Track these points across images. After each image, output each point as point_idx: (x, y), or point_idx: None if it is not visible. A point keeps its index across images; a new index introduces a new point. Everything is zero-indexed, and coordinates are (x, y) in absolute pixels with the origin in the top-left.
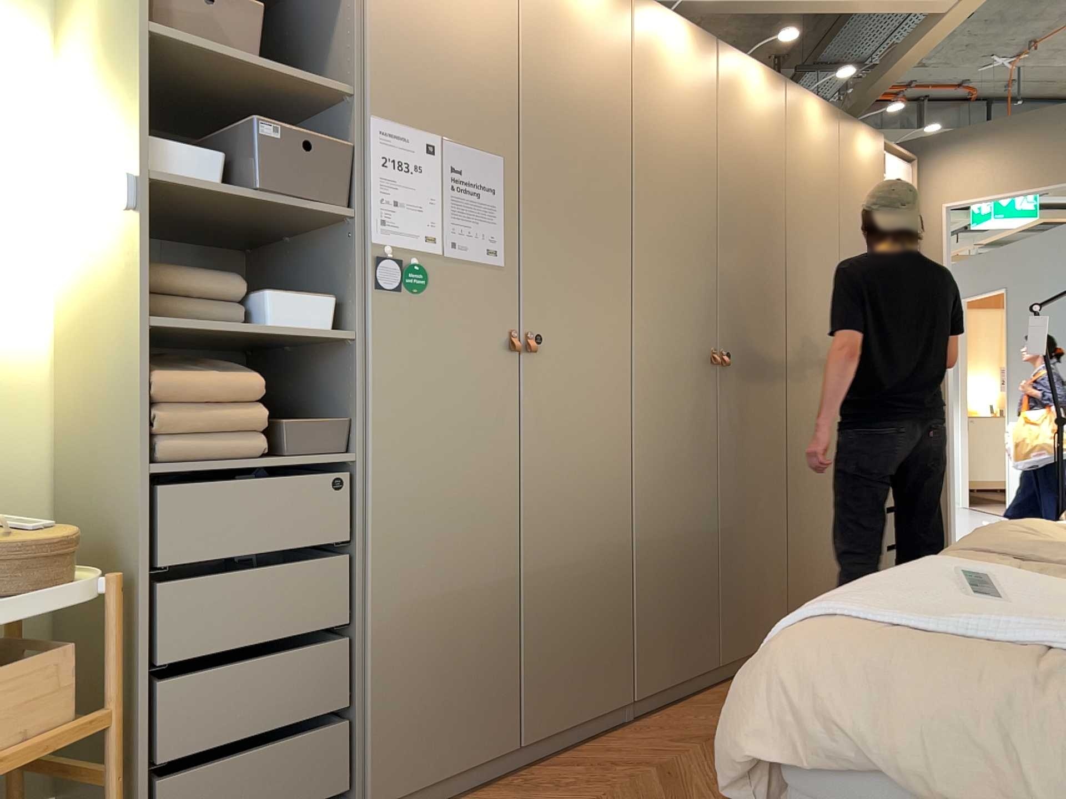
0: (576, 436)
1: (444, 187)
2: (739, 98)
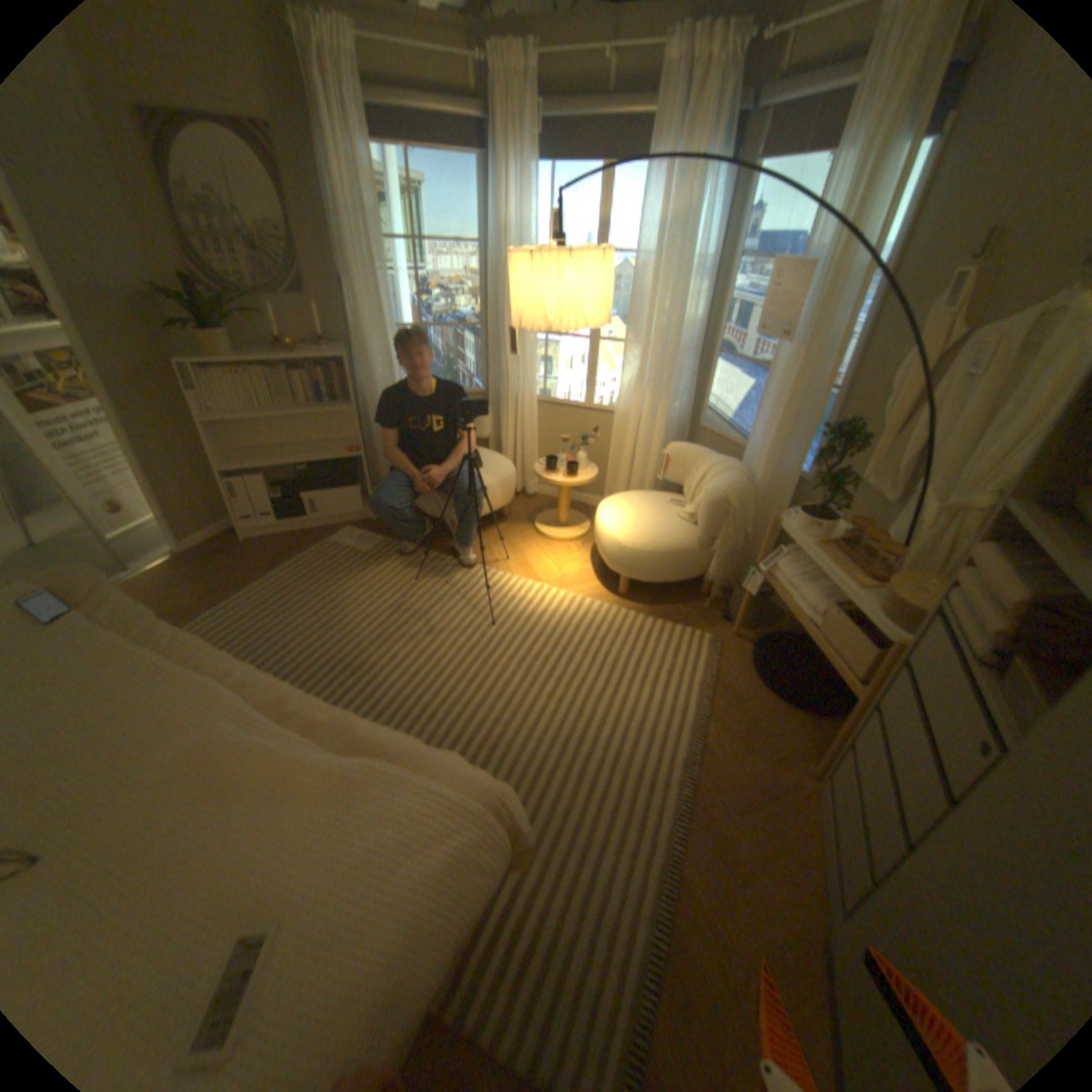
0: None
1: None
2: None
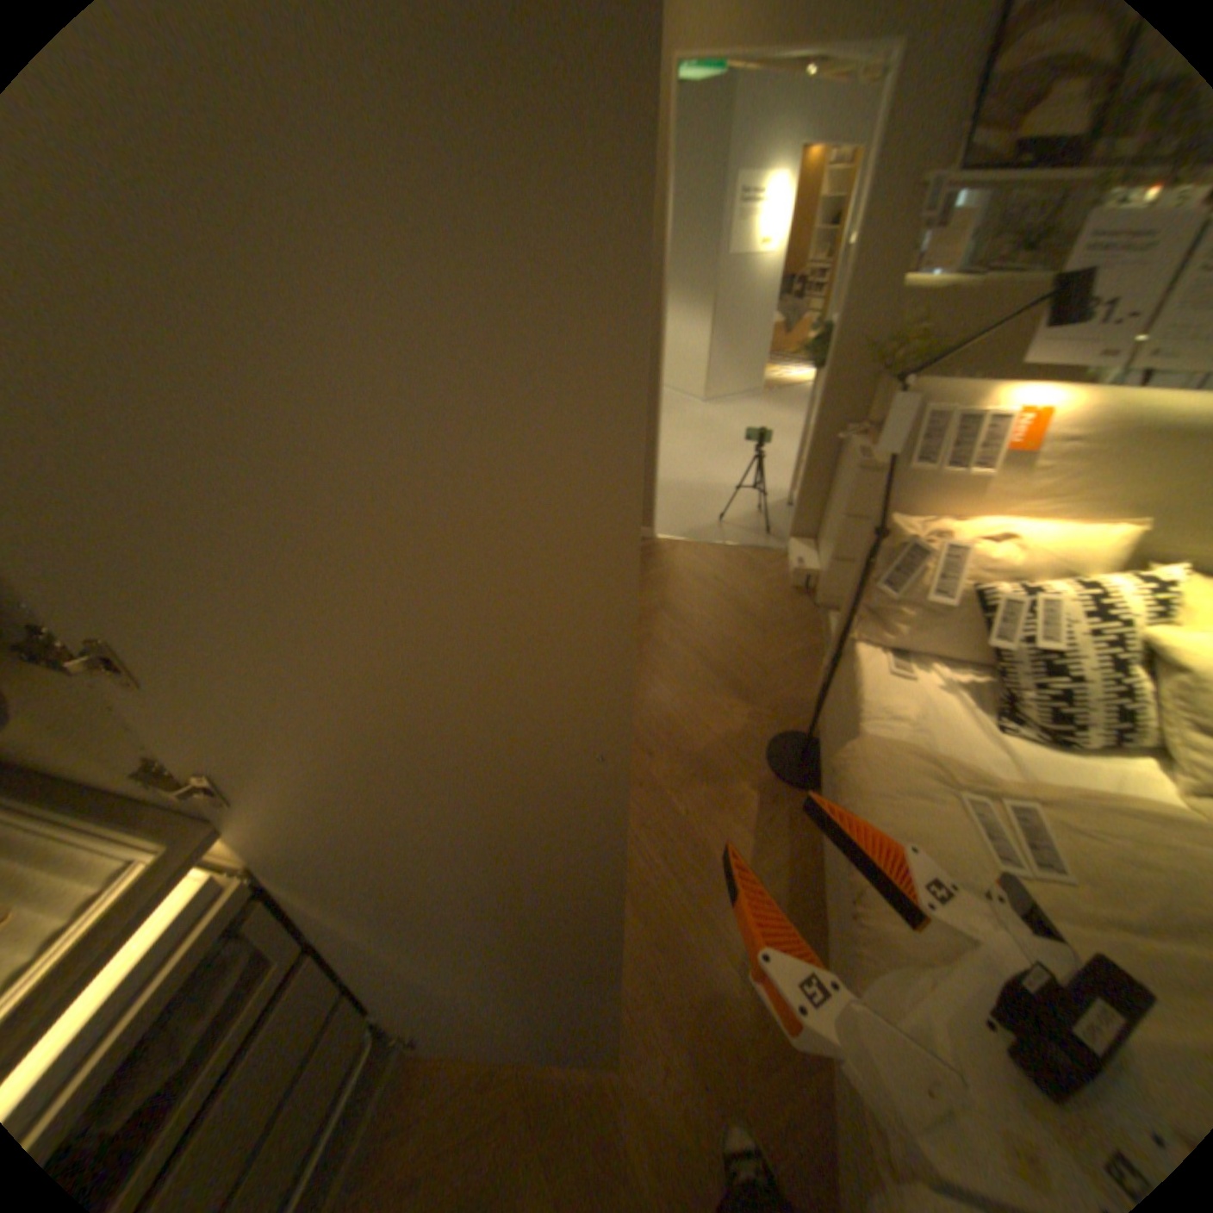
0: None
1: None
2: None
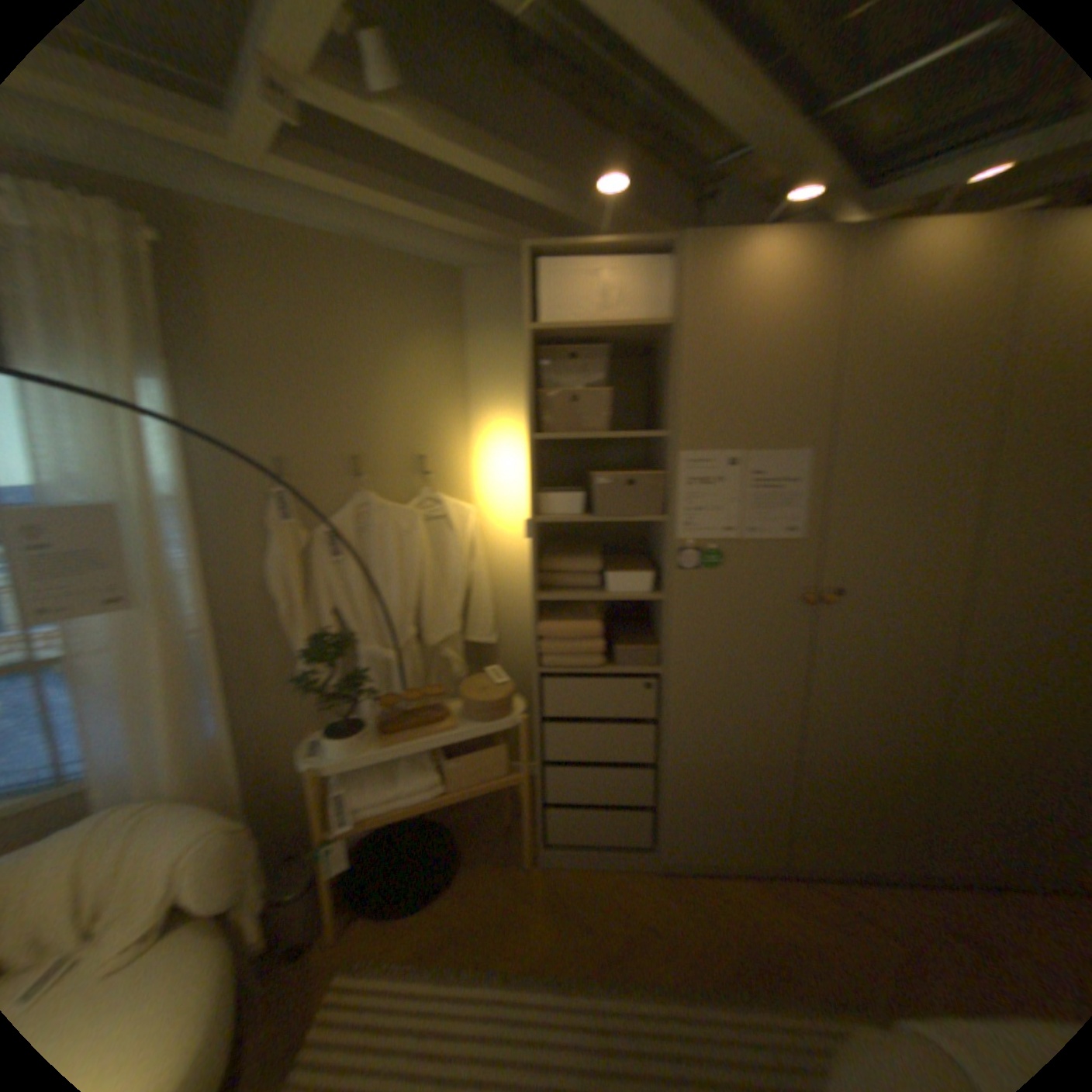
0: (875, 670)
1: (745, 489)
2: None
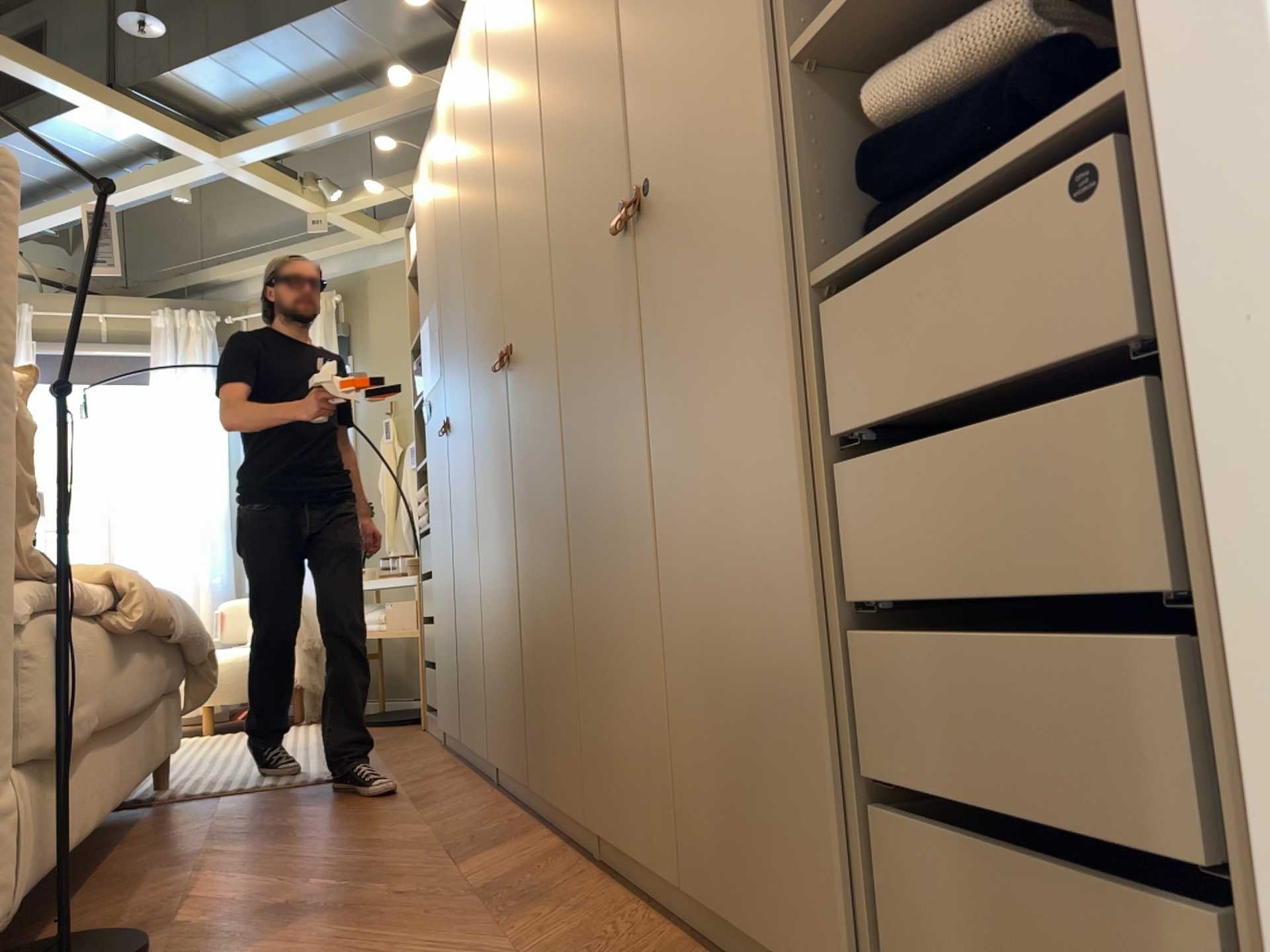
0: (465, 491)
1: (436, 348)
2: (499, 9)
